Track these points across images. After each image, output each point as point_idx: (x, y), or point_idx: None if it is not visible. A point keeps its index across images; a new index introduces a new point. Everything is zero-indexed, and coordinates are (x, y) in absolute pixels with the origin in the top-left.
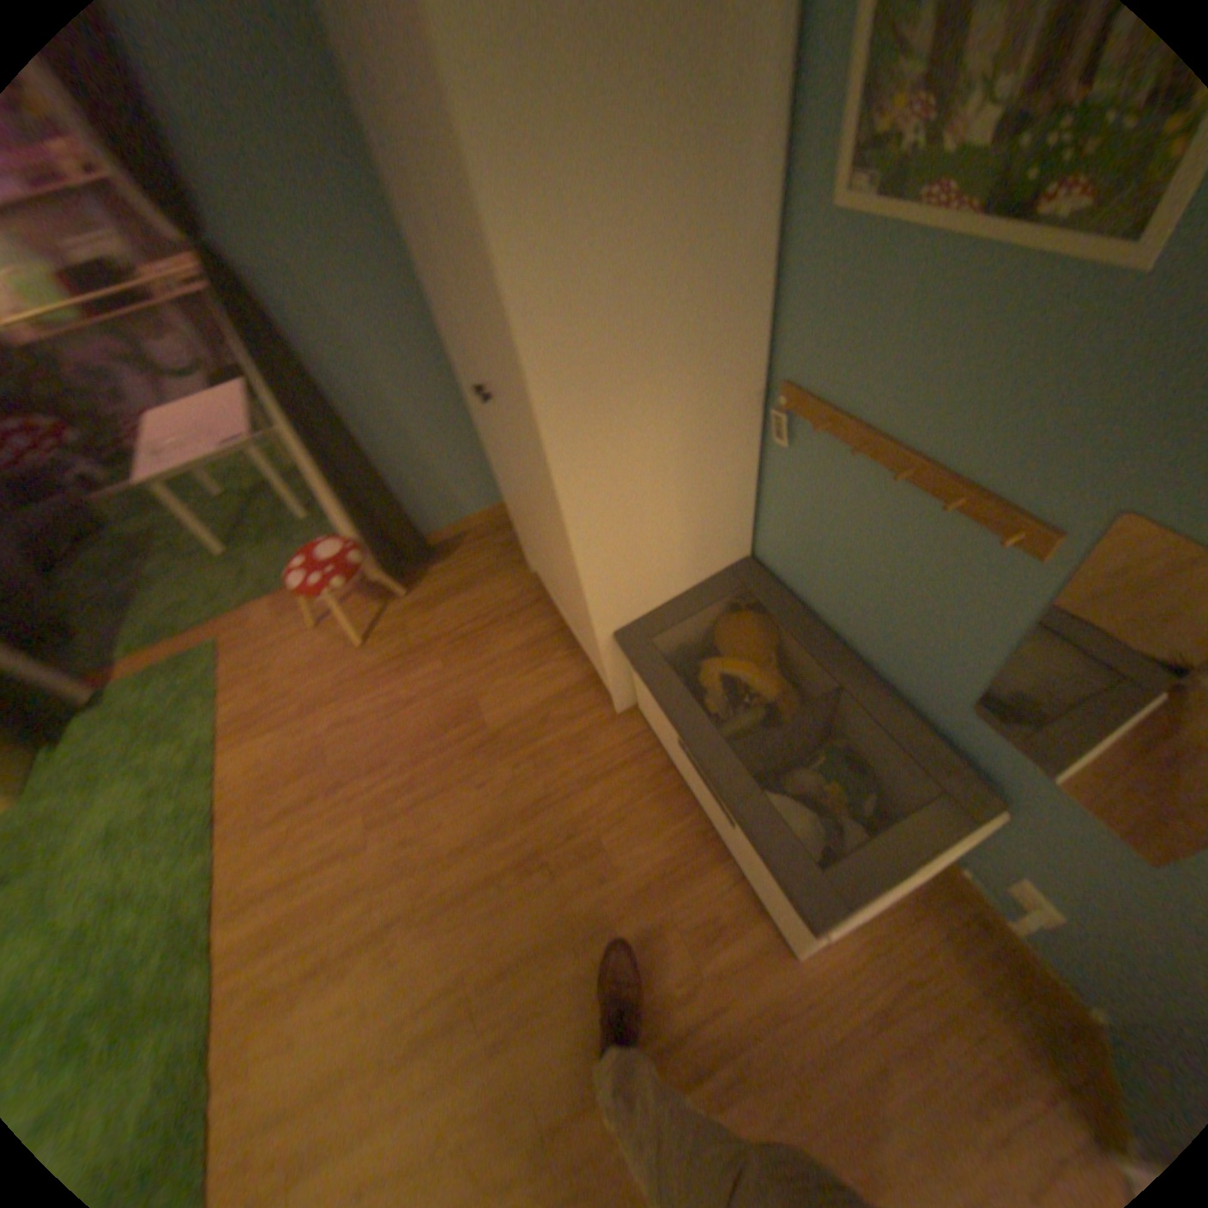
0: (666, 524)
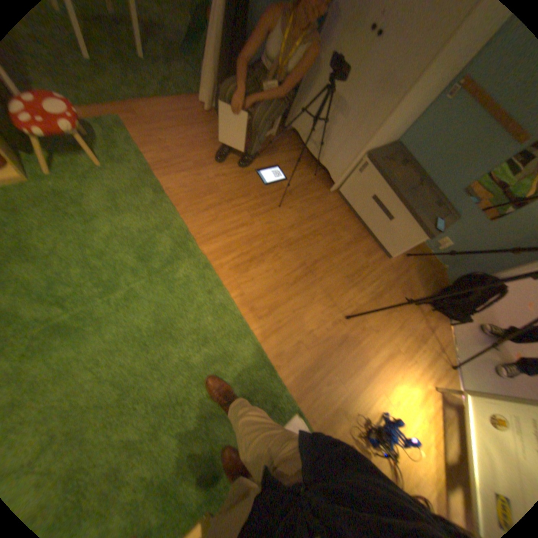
0: (405, 117)
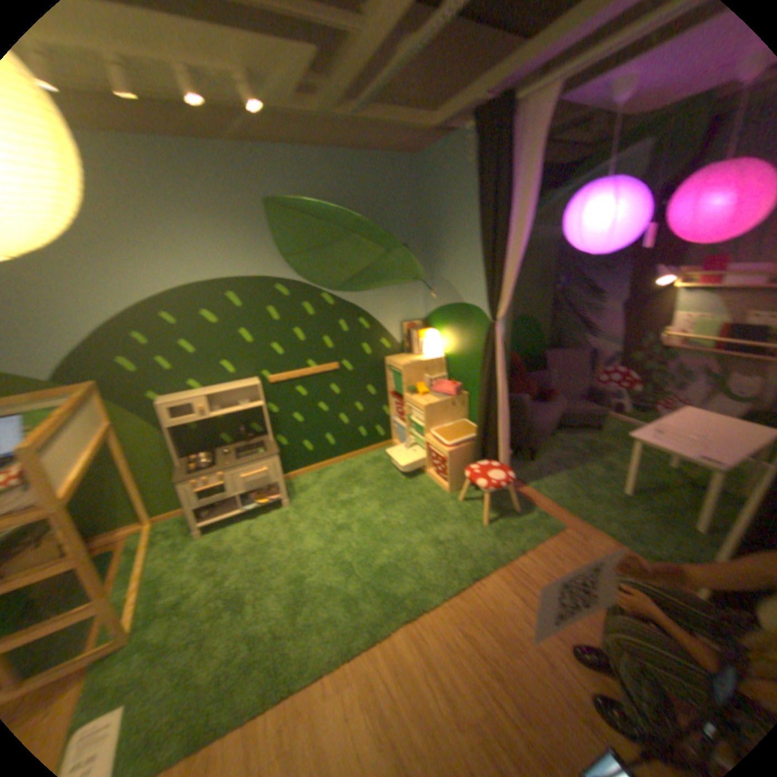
0: None
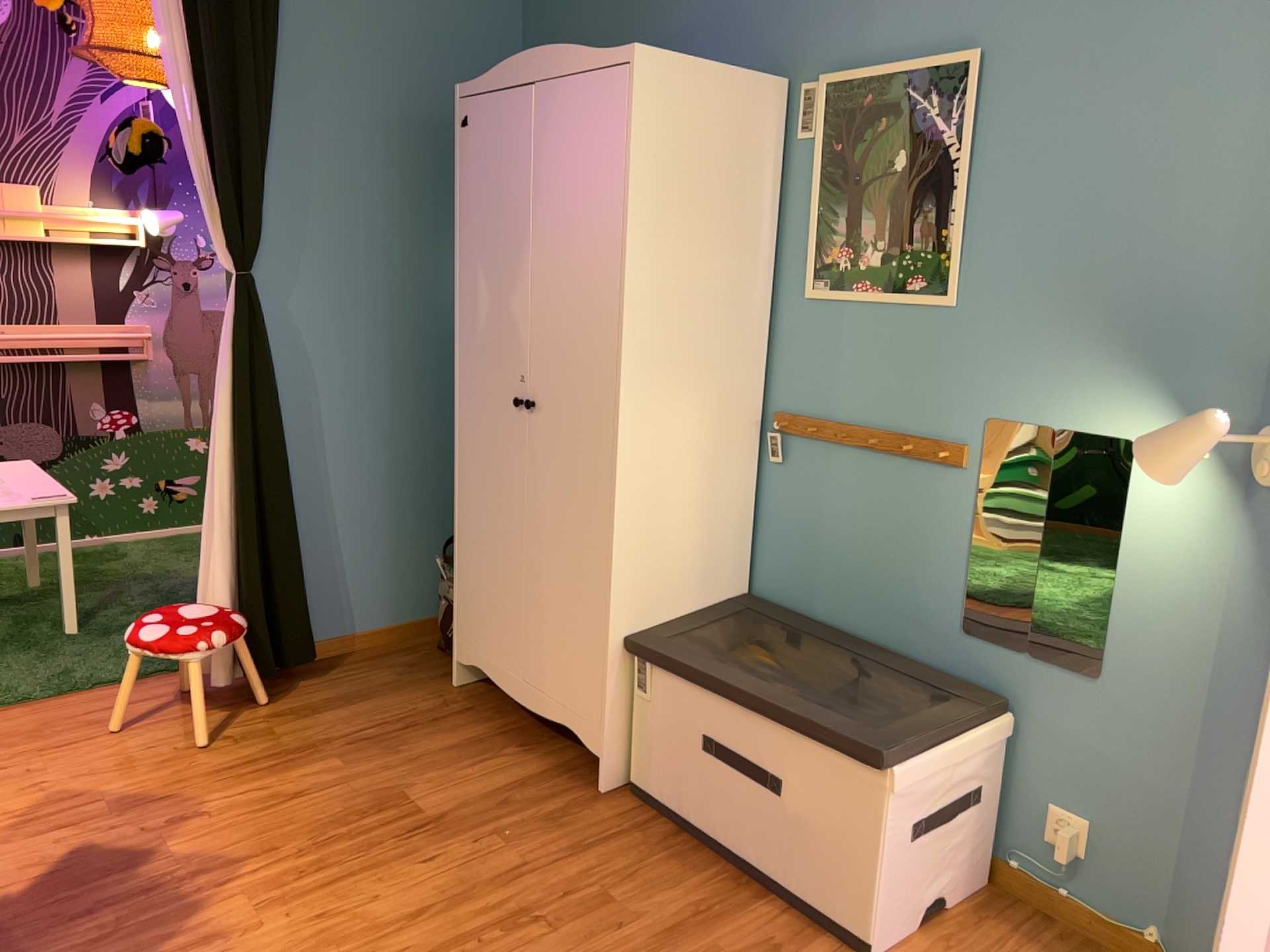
0: (685, 518)
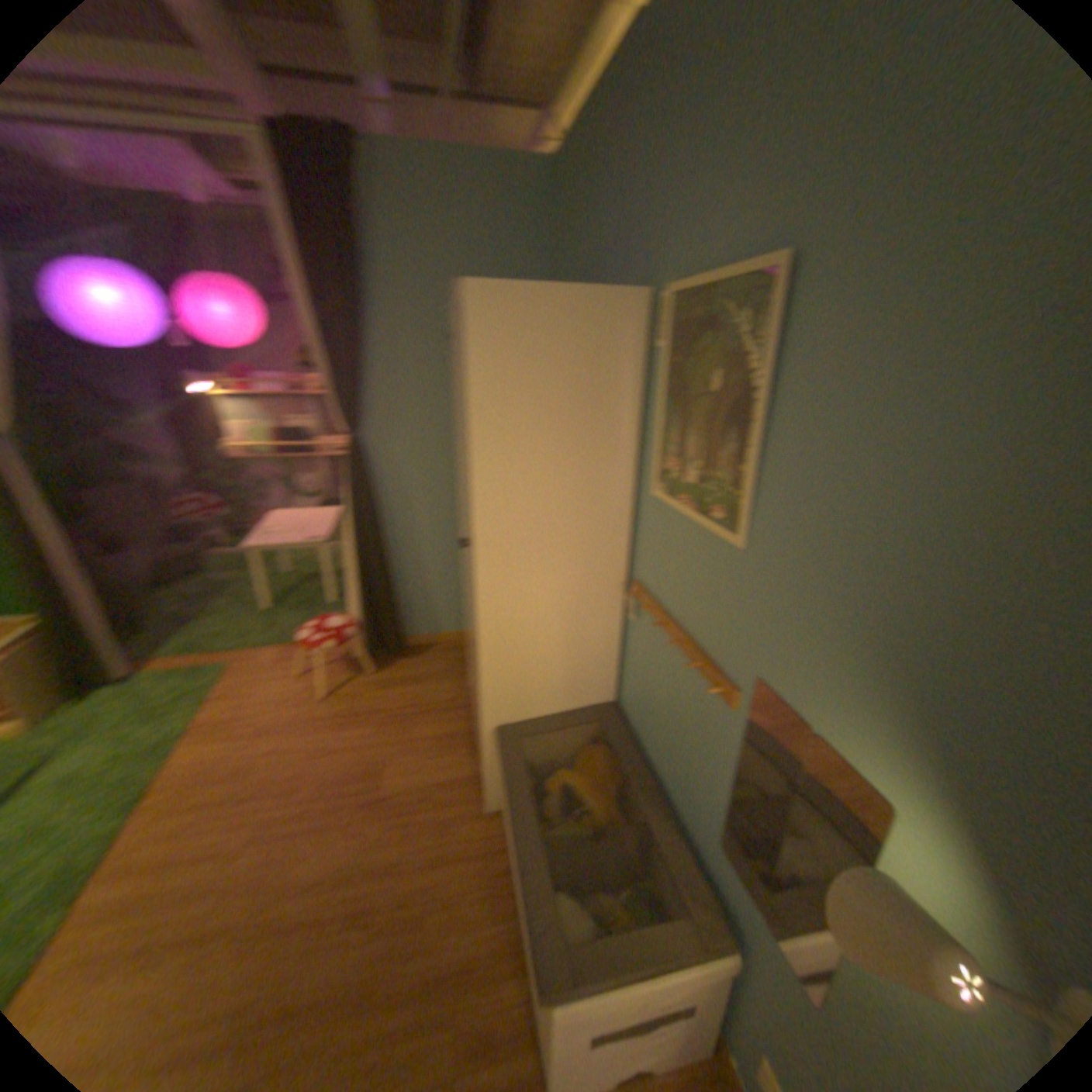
0: (547, 653)
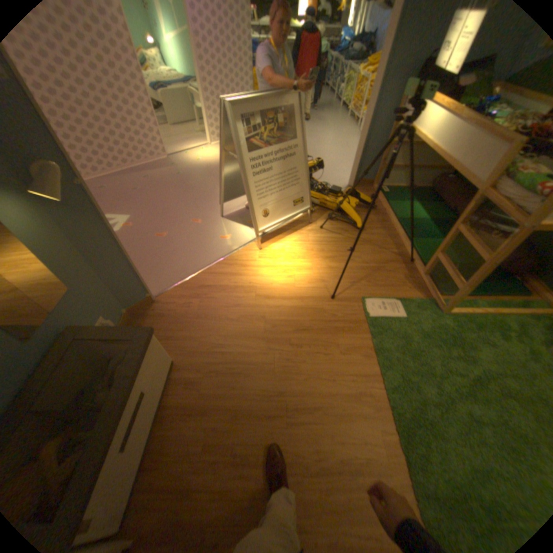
0: None
